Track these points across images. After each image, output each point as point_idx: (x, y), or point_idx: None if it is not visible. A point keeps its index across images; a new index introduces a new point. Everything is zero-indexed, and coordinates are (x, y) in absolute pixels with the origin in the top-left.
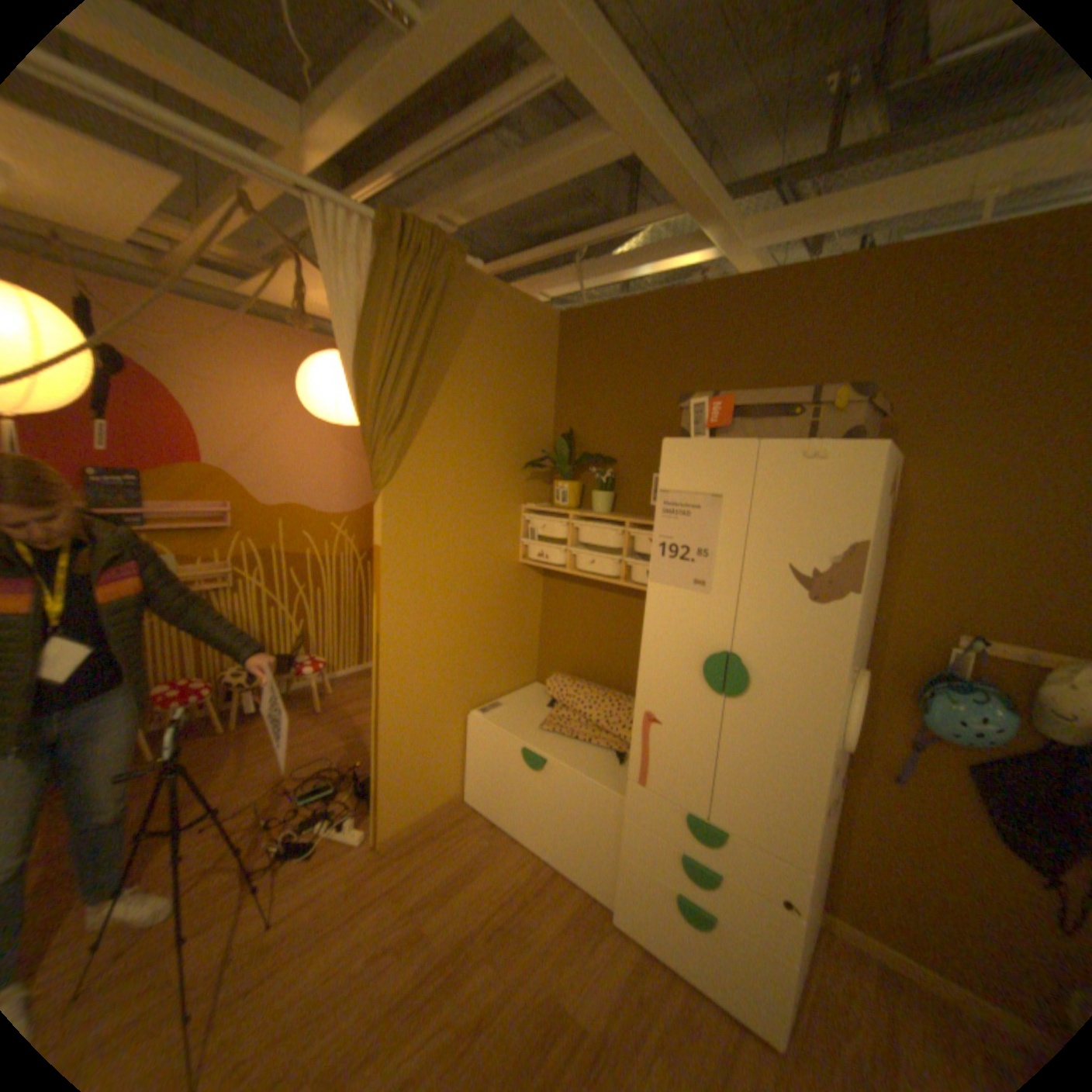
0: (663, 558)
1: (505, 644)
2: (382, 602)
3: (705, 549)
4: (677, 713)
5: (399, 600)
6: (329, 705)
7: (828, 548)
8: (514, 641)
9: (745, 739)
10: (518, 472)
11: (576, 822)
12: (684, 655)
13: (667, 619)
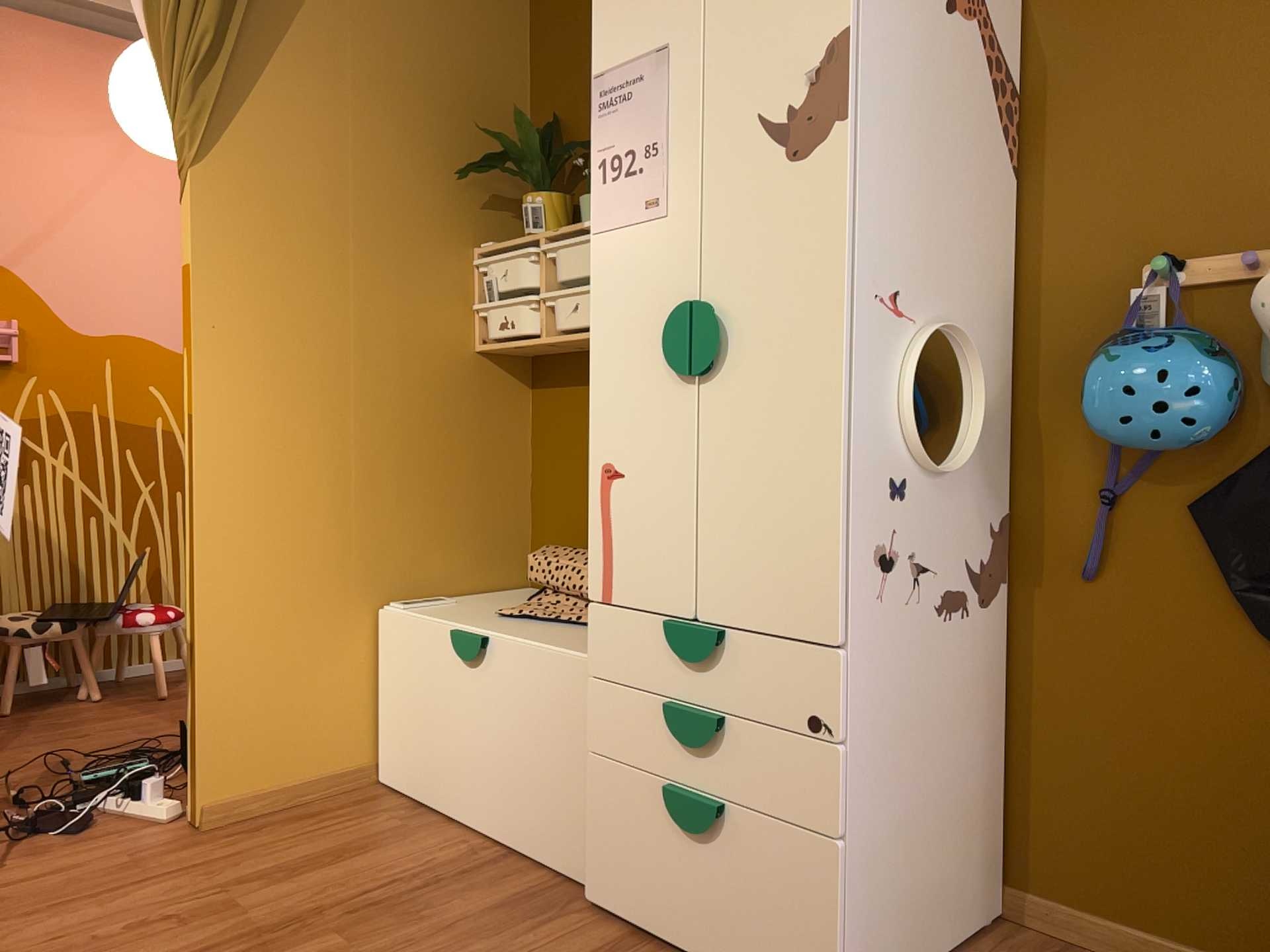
0: (604, 184)
1: (450, 495)
2: (194, 358)
3: (654, 142)
4: (641, 443)
5: (227, 359)
6: (183, 688)
7: (801, 65)
8: (470, 494)
9: (729, 443)
10: (461, 187)
11: (530, 737)
12: (642, 335)
13: (616, 286)
